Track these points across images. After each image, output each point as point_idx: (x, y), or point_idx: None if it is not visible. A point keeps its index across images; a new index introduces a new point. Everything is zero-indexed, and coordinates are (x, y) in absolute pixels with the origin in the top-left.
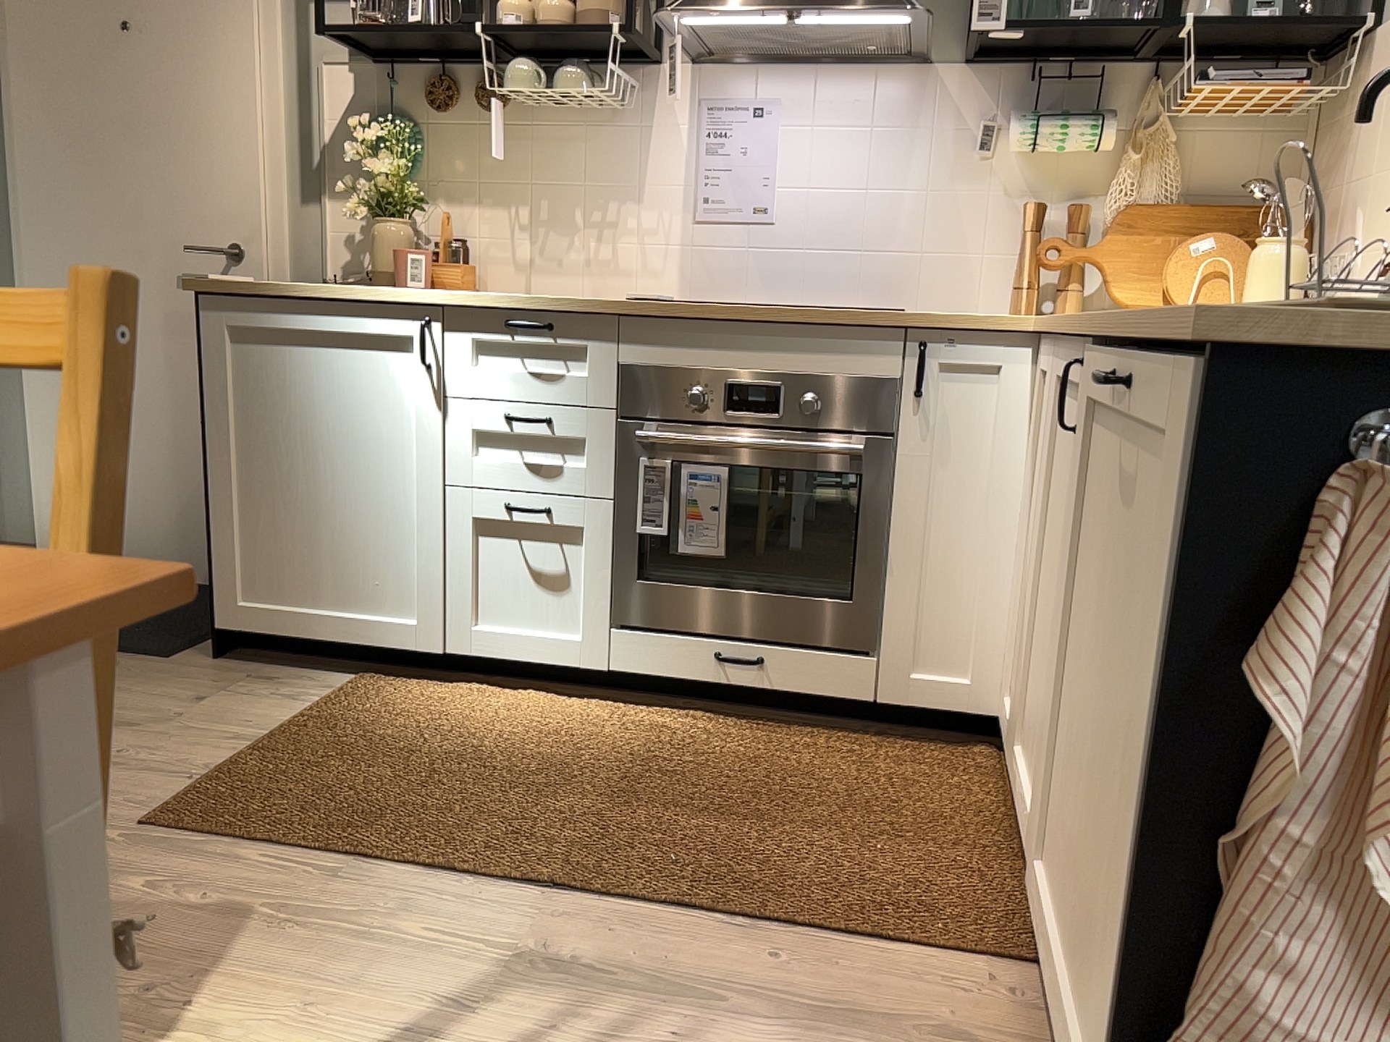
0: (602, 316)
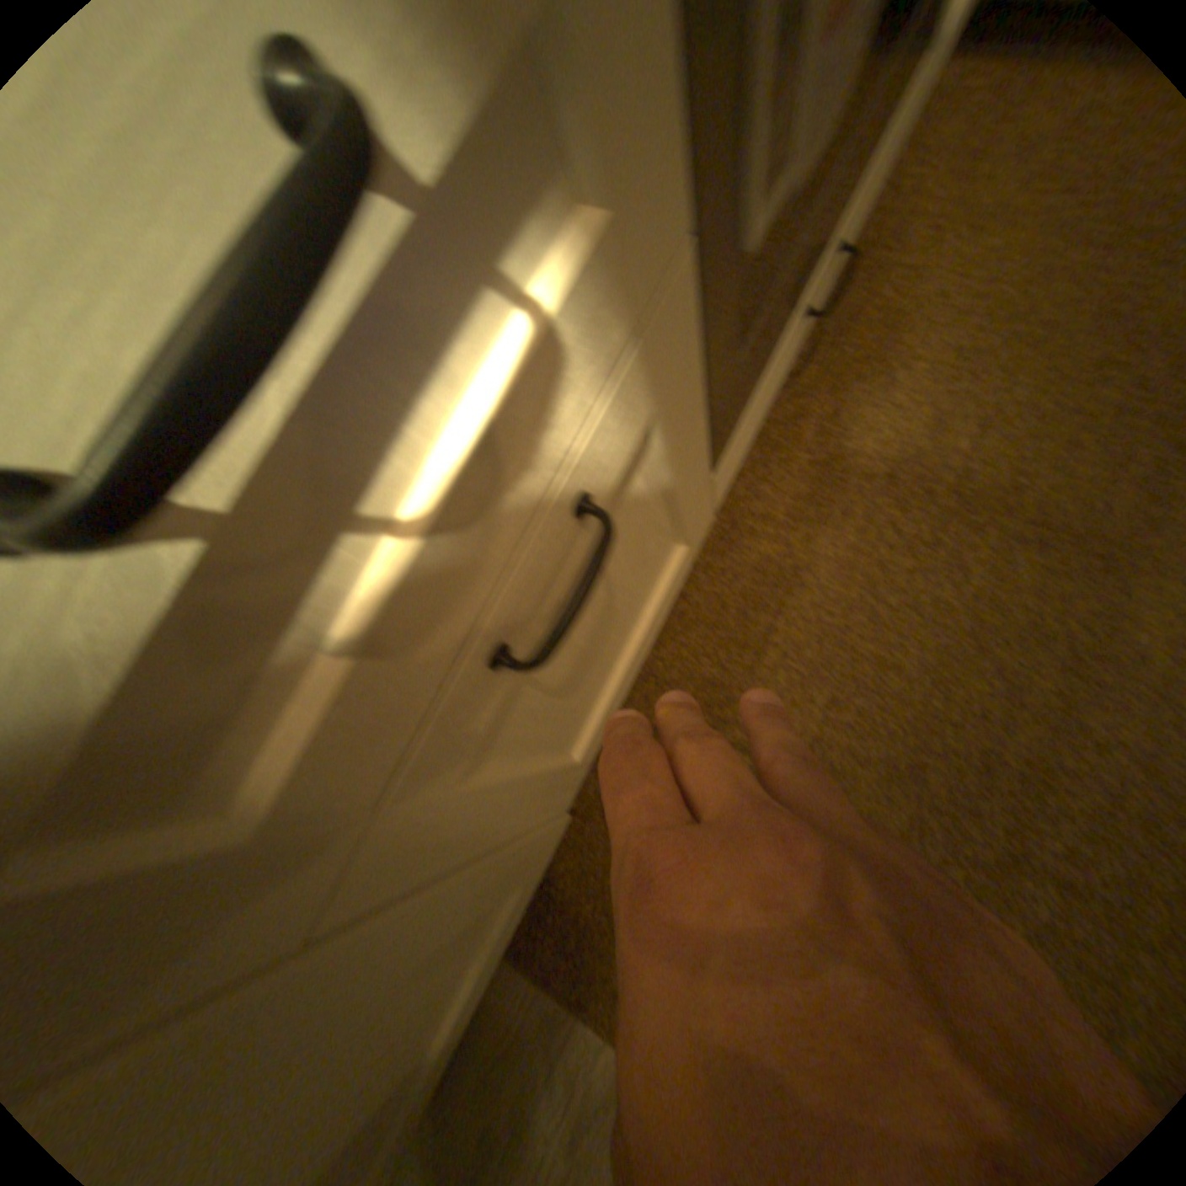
0: None
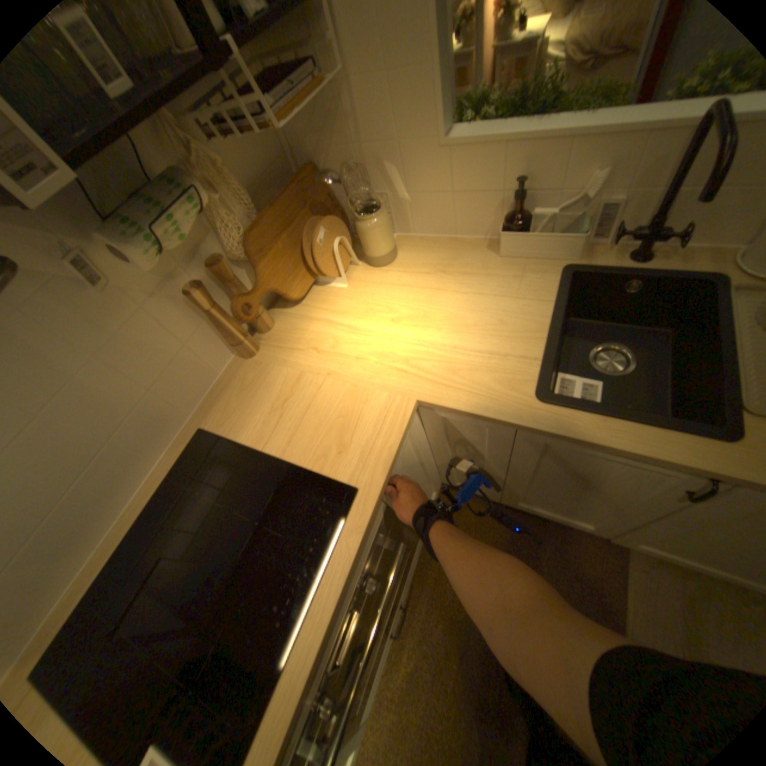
0: None
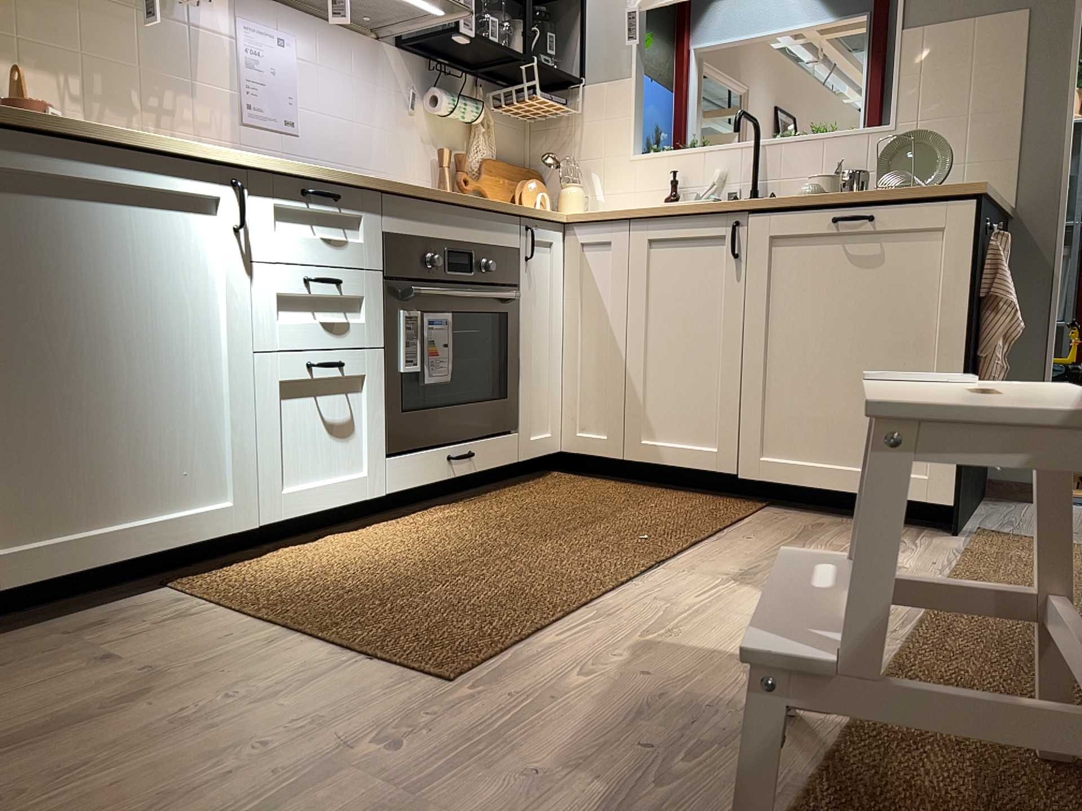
0: (374, 192)
